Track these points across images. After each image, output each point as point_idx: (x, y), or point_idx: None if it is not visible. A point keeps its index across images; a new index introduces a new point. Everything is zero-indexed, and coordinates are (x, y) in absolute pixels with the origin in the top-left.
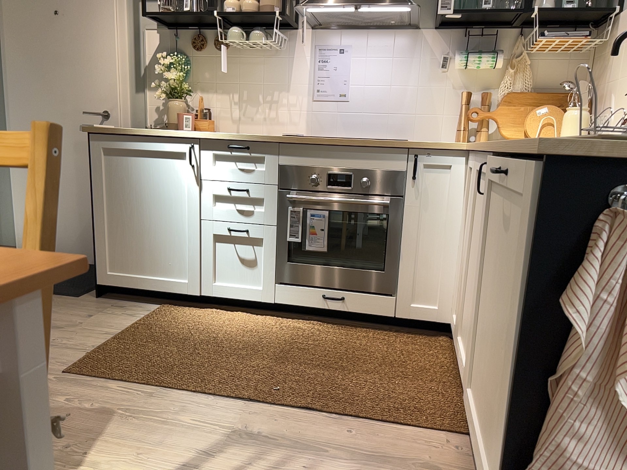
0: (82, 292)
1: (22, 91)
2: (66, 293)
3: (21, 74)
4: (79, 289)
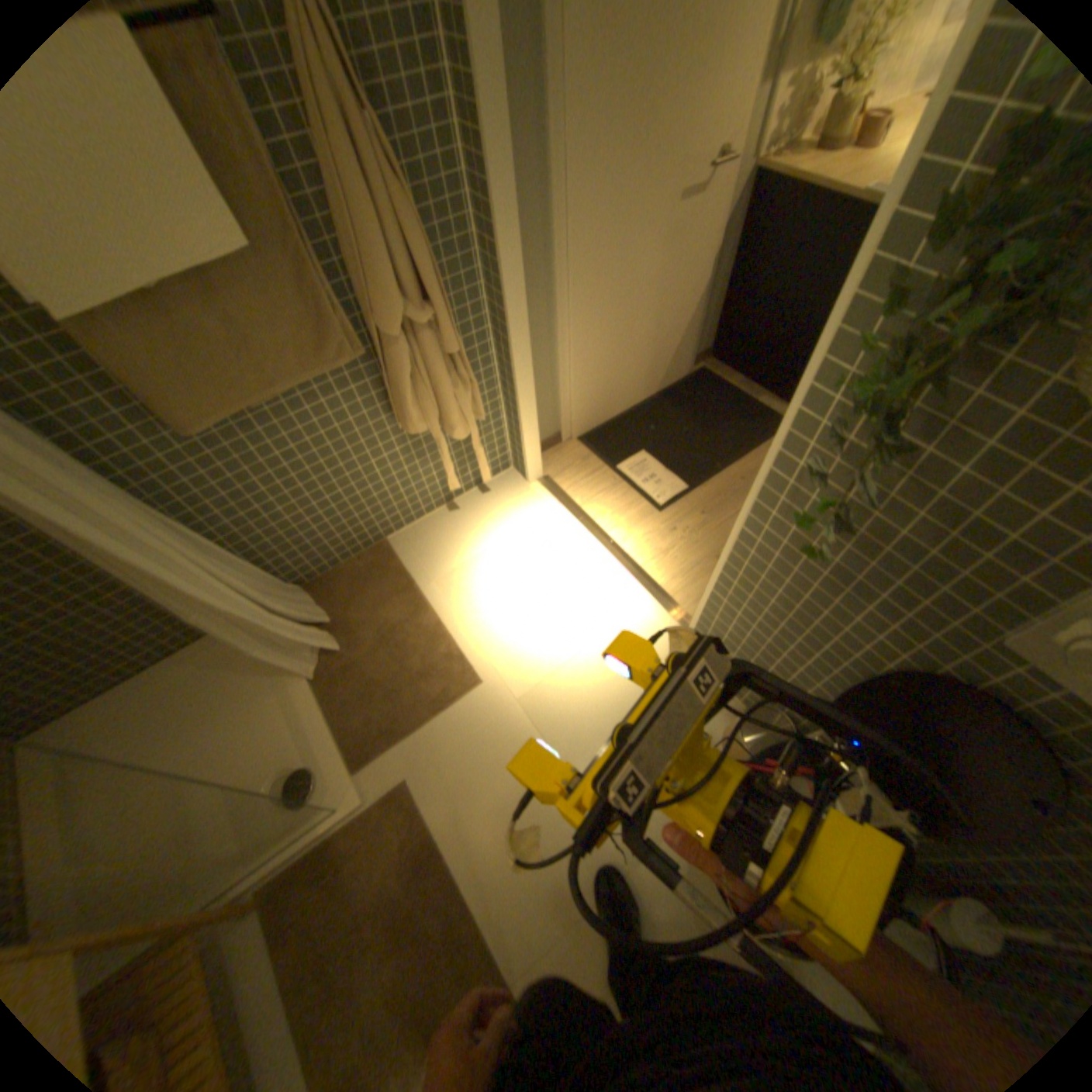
0: (776, 417)
1: (598, 152)
2: (774, 427)
3: (599, 109)
4: (766, 417)
